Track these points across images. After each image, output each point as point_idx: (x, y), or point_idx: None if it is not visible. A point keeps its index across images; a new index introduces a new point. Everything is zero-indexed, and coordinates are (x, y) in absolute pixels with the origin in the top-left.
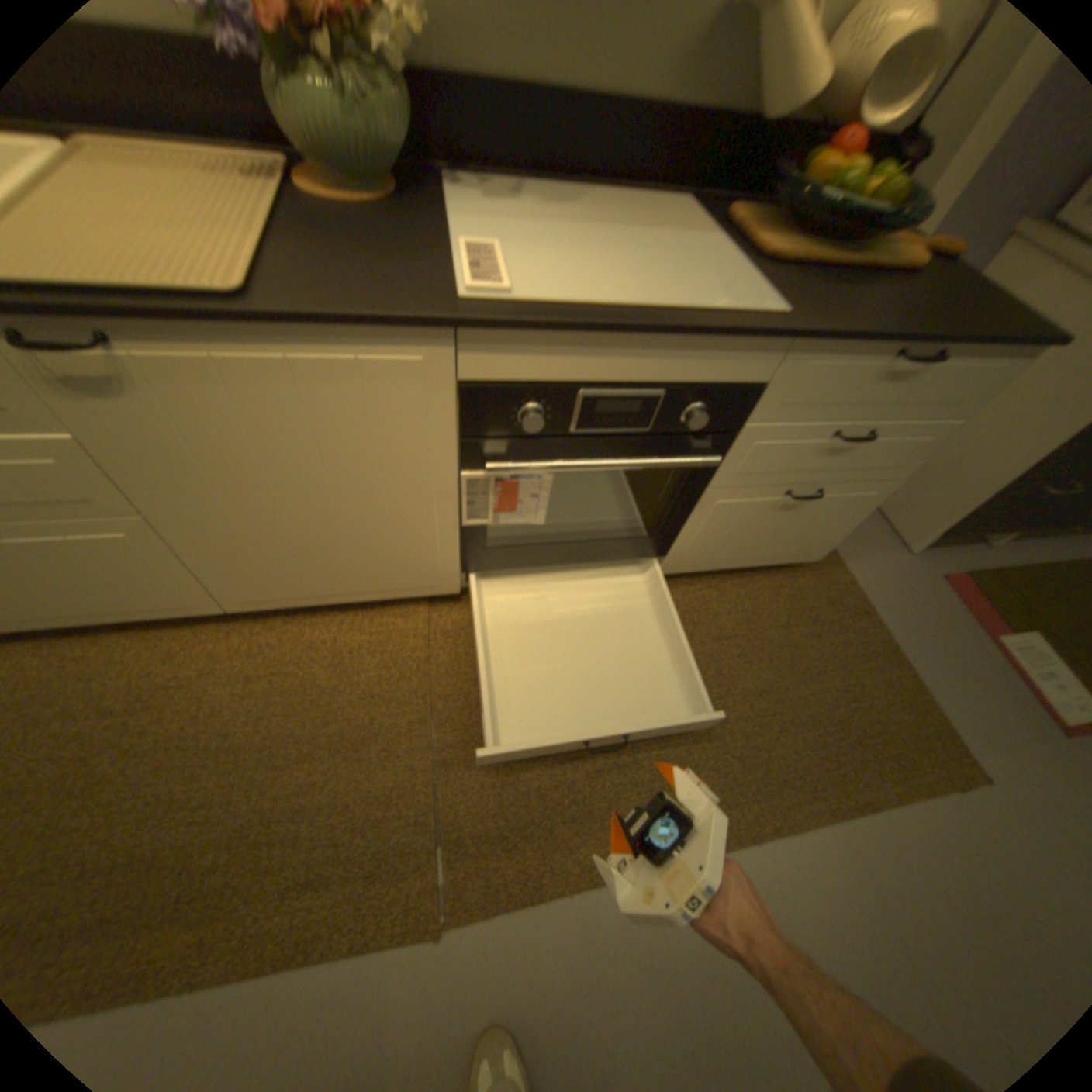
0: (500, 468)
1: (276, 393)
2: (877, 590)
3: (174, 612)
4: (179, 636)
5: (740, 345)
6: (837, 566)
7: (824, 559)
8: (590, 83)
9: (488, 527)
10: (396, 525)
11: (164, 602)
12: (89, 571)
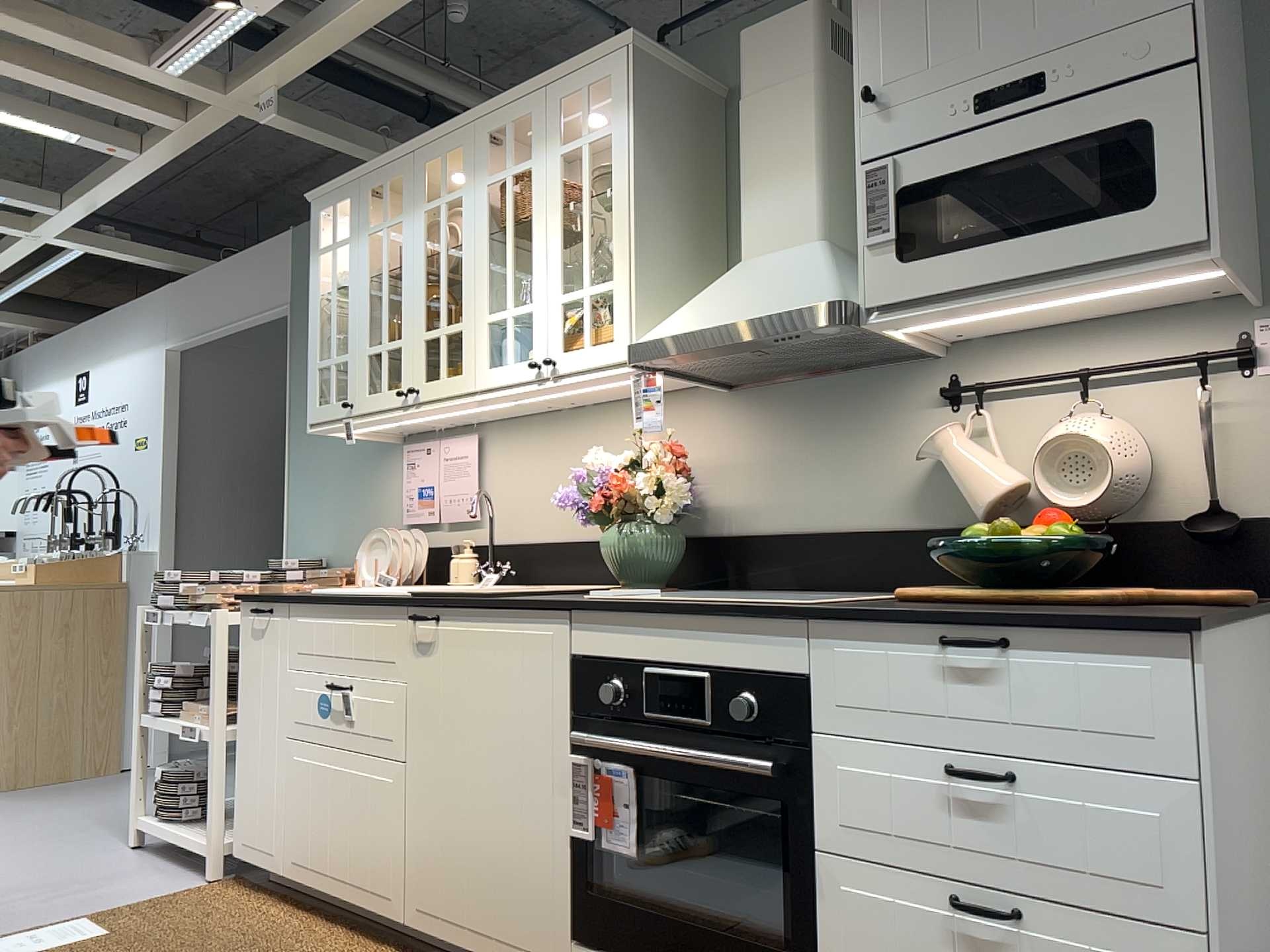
0: (580, 739)
1: (484, 660)
2: None
3: (379, 904)
4: (367, 947)
5: (760, 629)
6: None
7: None
8: (837, 529)
9: (597, 859)
10: (525, 822)
11: (378, 884)
12: (364, 820)
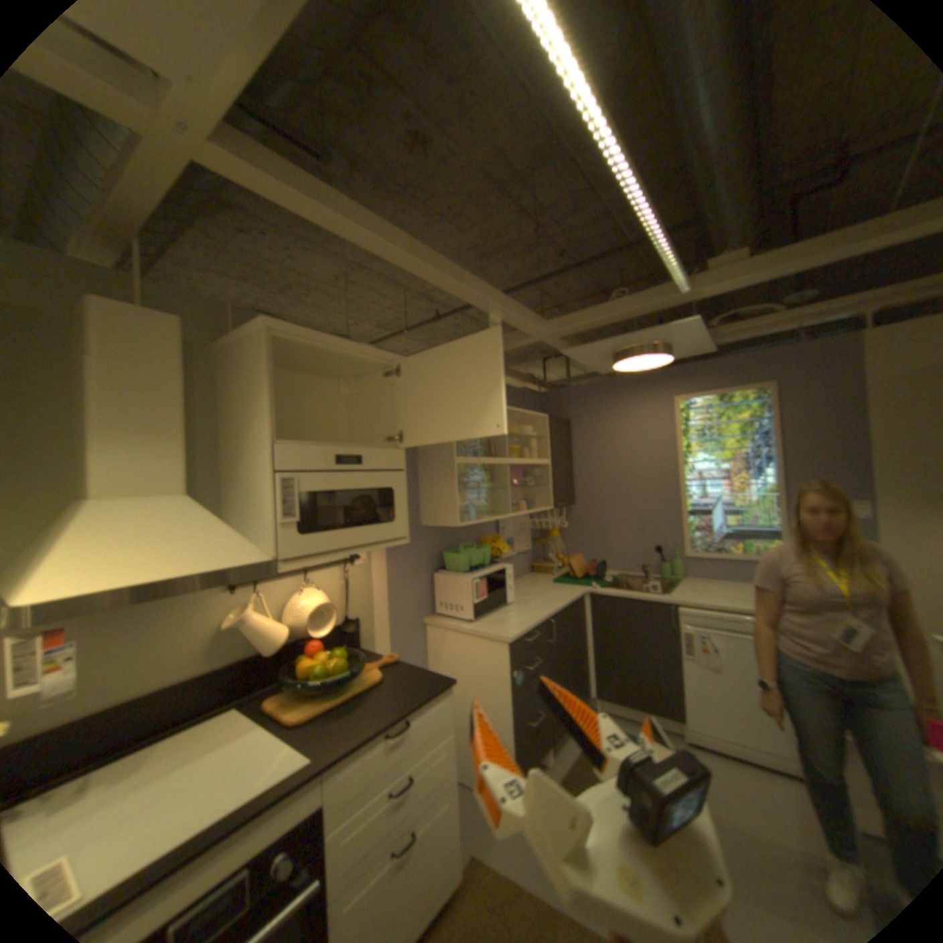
0: None
1: None
2: (512, 868)
3: None
4: None
5: (288, 804)
6: (479, 873)
7: (468, 875)
8: (139, 696)
9: None
10: None
11: None
12: None
